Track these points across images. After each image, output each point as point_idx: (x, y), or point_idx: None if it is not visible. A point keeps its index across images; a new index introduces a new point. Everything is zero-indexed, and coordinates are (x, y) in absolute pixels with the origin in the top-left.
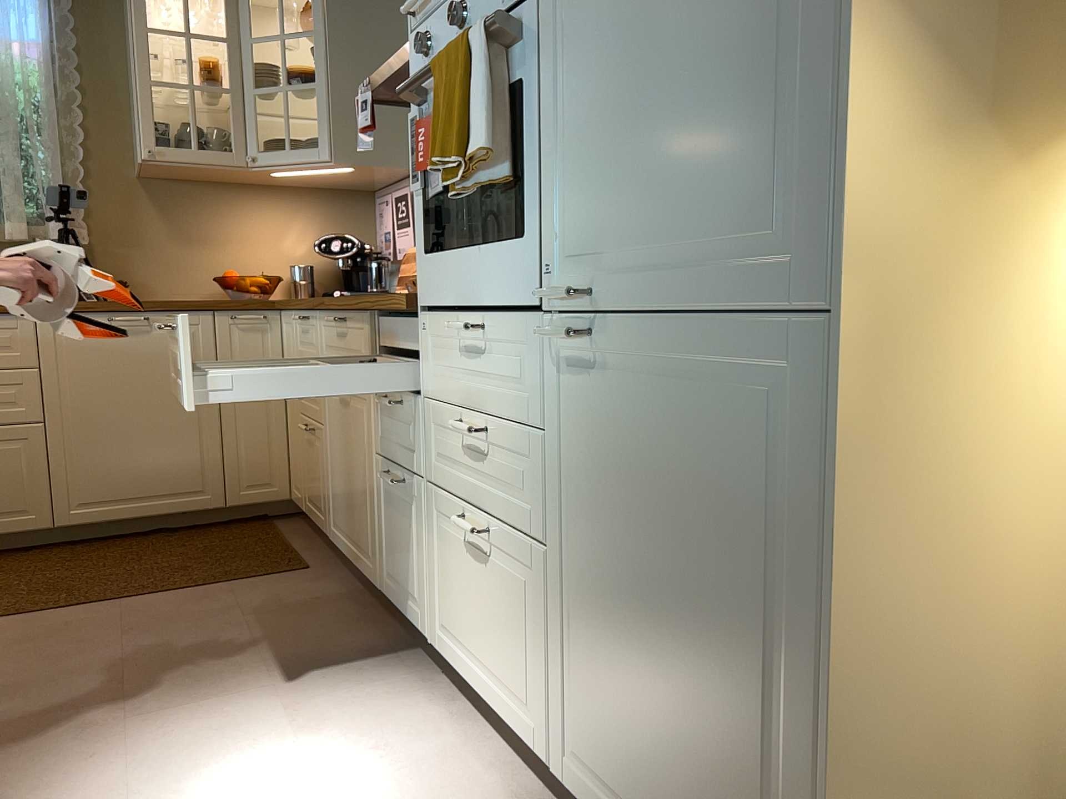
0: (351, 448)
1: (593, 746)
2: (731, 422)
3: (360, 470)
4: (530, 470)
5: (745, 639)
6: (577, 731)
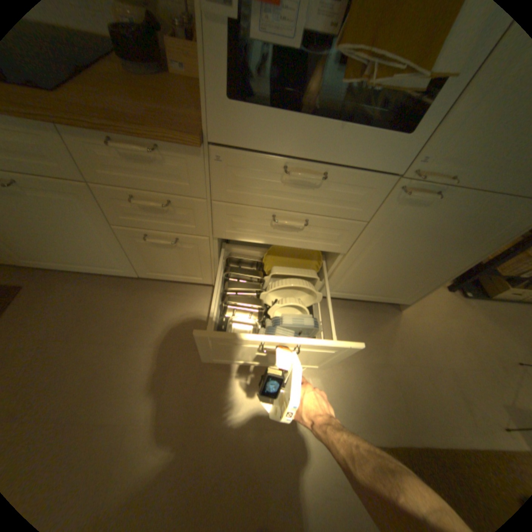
0: (47, 221)
1: (347, 287)
2: (488, 223)
3: (78, 233)
4: (341, 232)
5: (443, 263)
6: (338, 286)
